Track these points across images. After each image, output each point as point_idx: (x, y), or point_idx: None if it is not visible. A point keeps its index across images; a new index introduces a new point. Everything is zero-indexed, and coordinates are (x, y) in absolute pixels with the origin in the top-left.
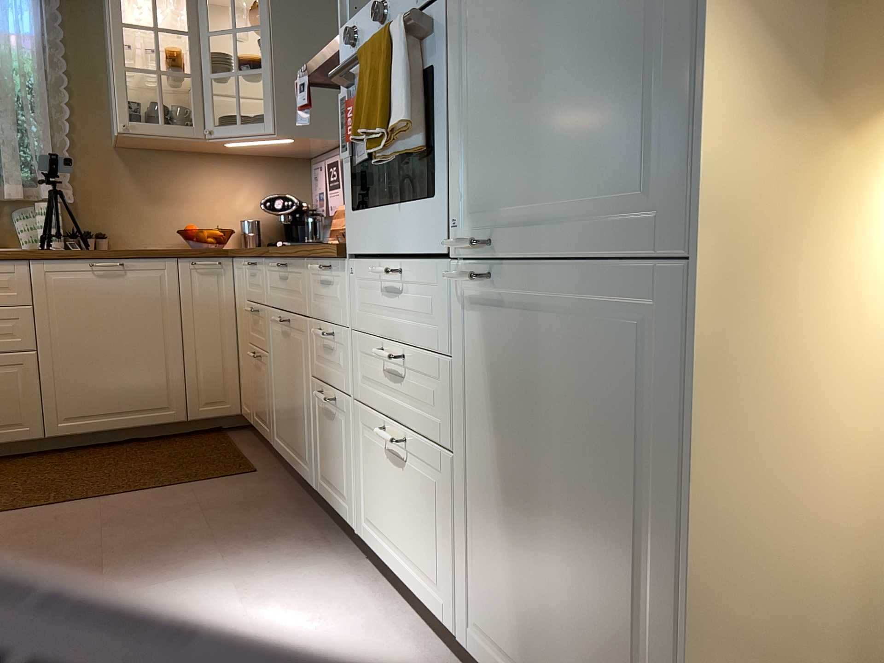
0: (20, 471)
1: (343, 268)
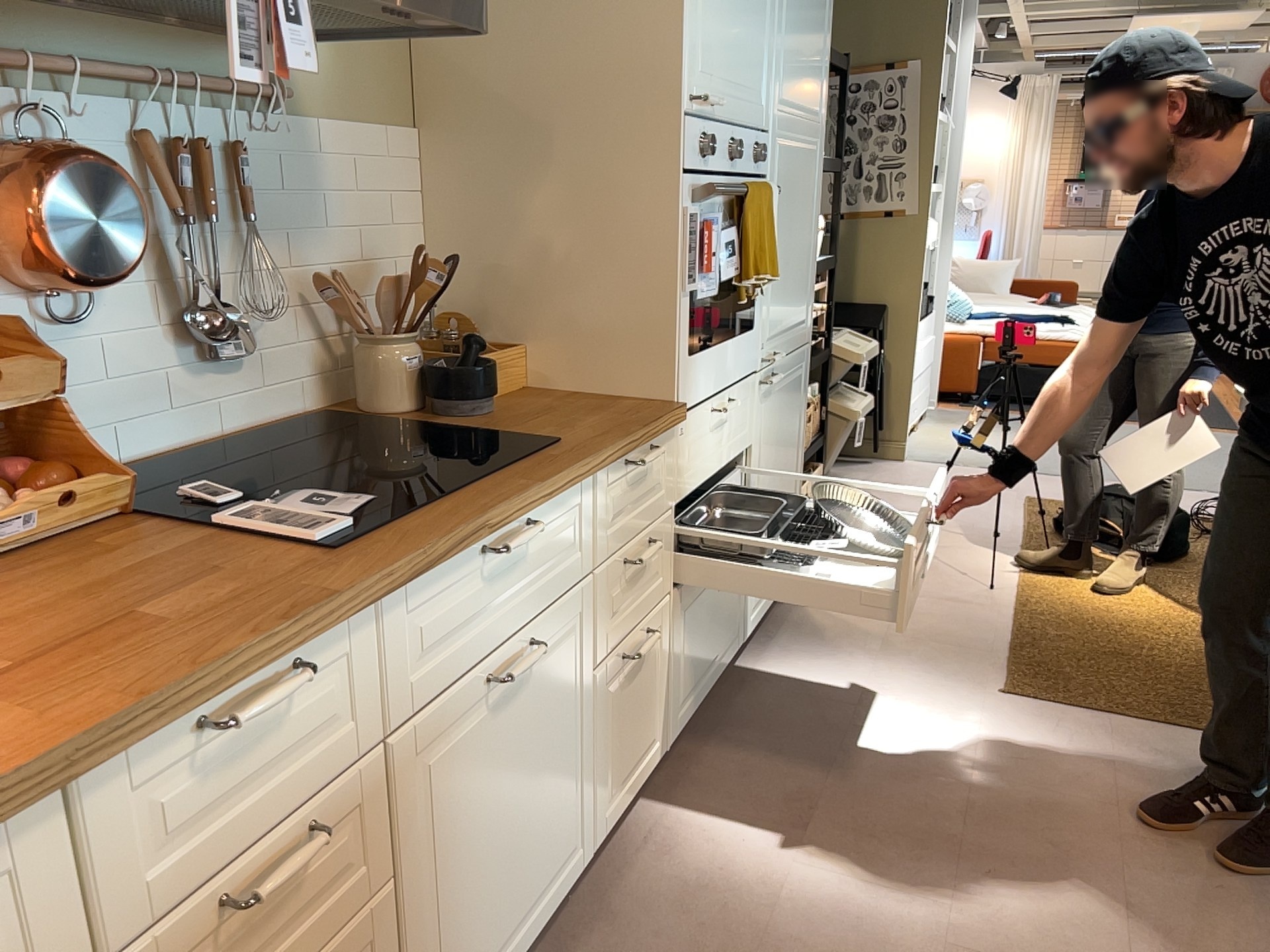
0: None
1: (669, 435)
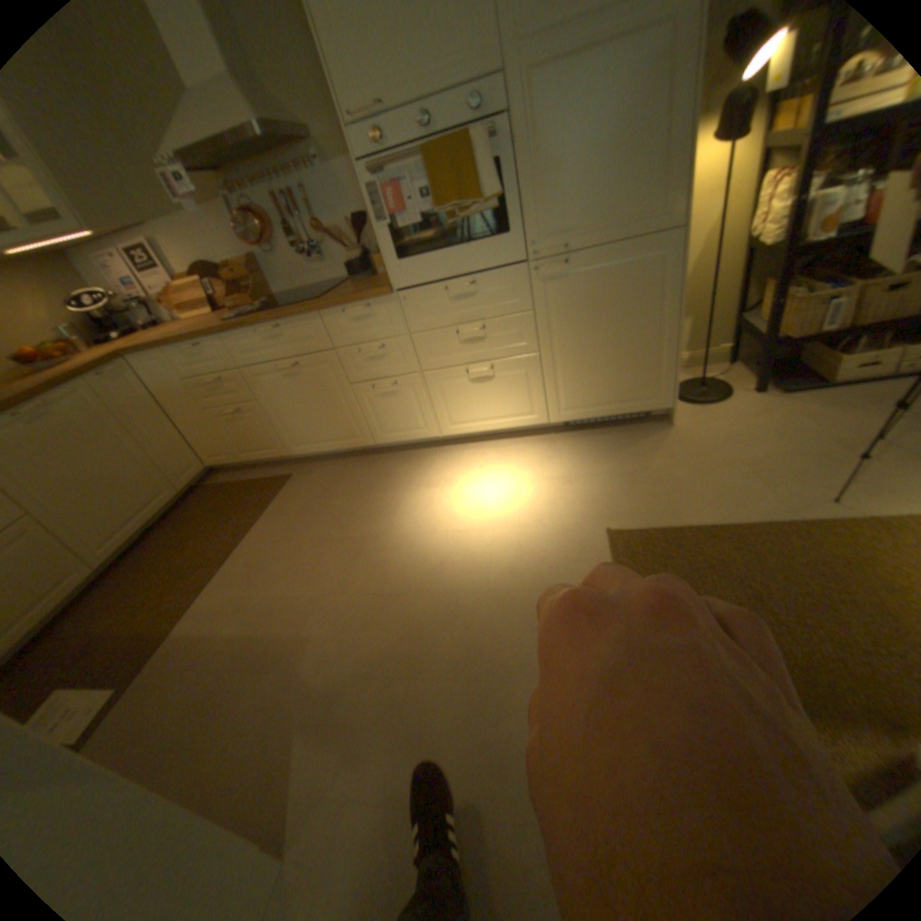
0: (116, 596)
1: (388, 300)
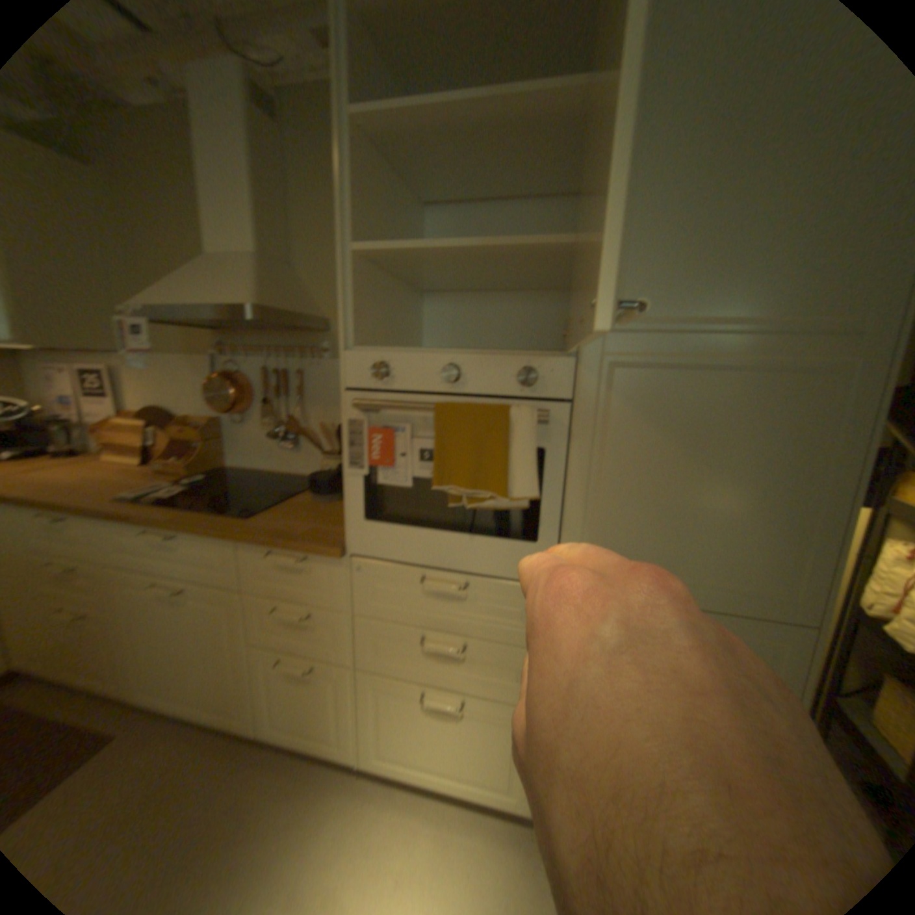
0: None
1: (332, 564)
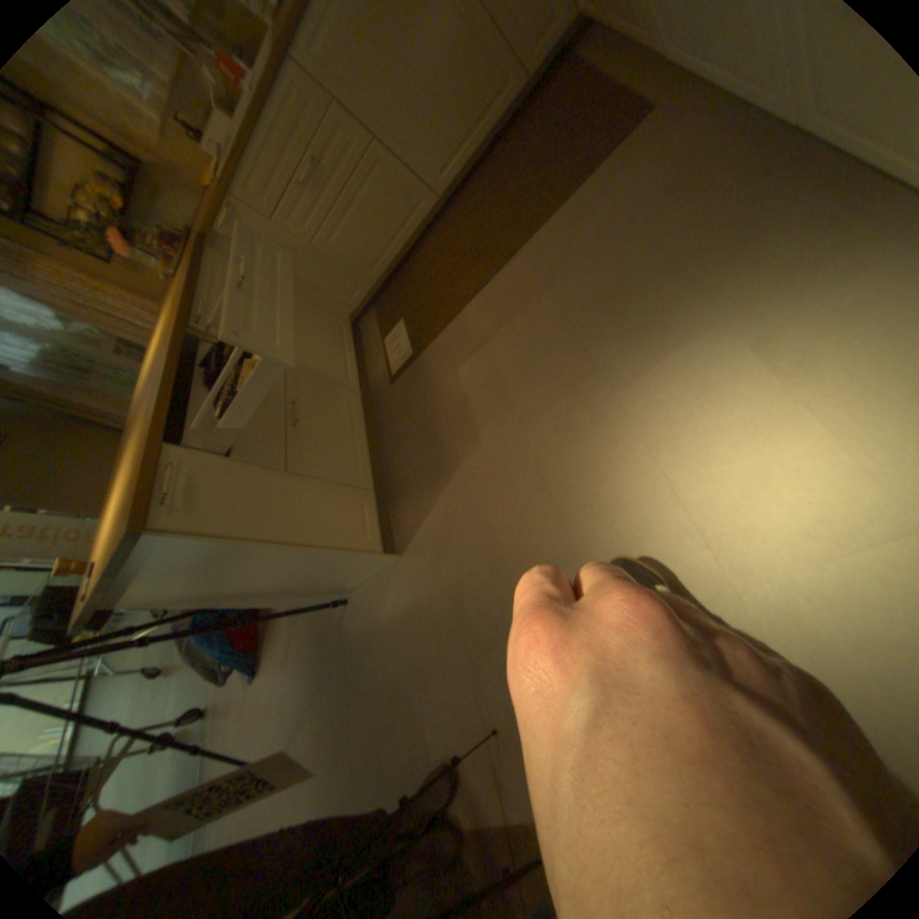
0: (449, 237)
1: None
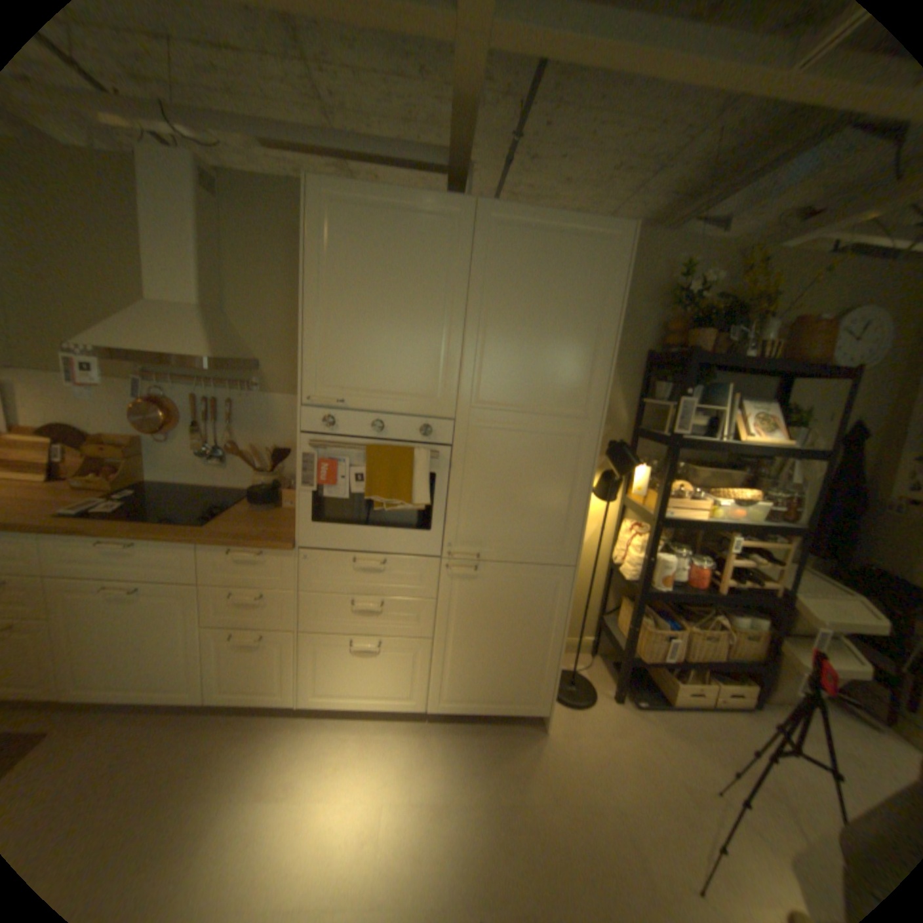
0: None
1: (284, 555)
